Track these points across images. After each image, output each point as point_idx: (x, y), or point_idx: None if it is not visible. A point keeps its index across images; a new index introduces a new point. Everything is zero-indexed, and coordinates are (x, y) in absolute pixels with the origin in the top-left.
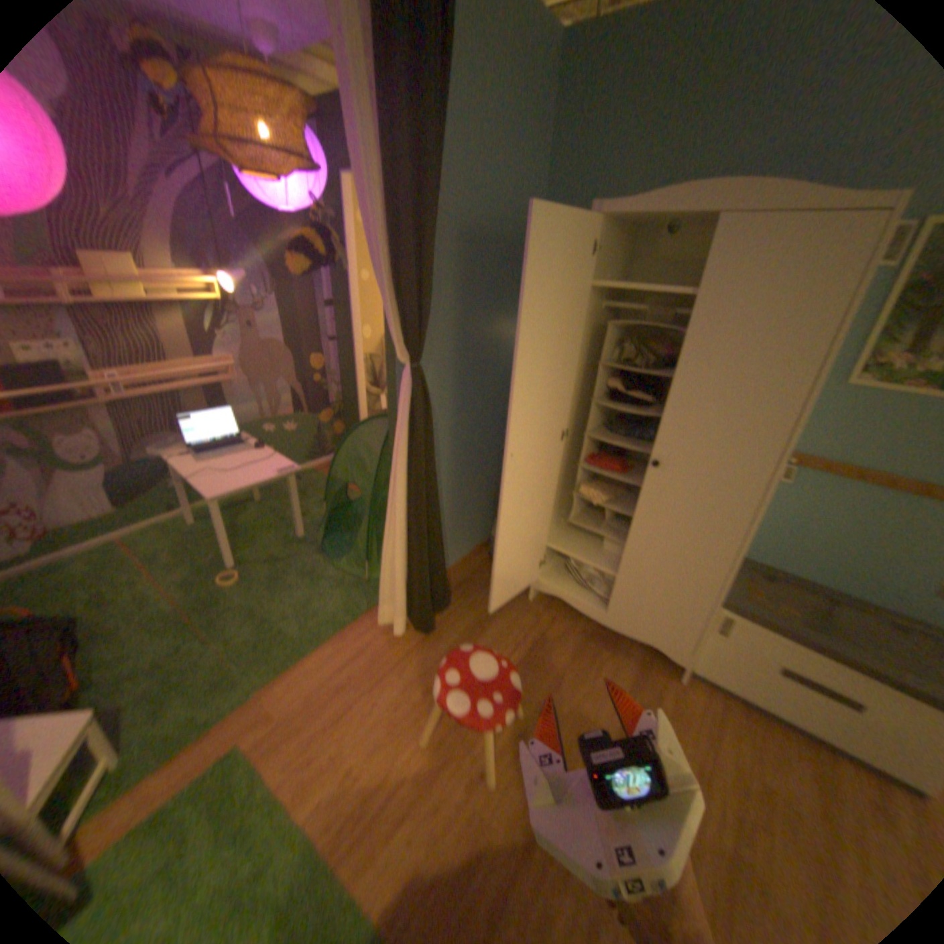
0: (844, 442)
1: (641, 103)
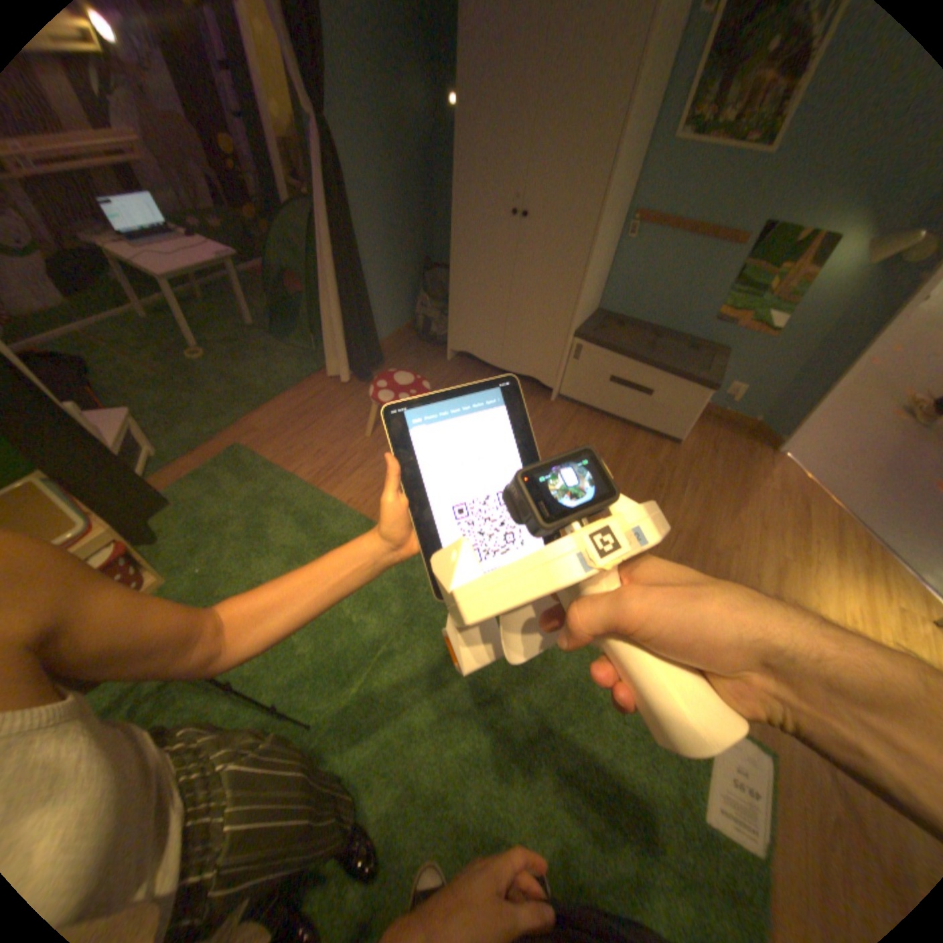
0: (669, 196)
1: None
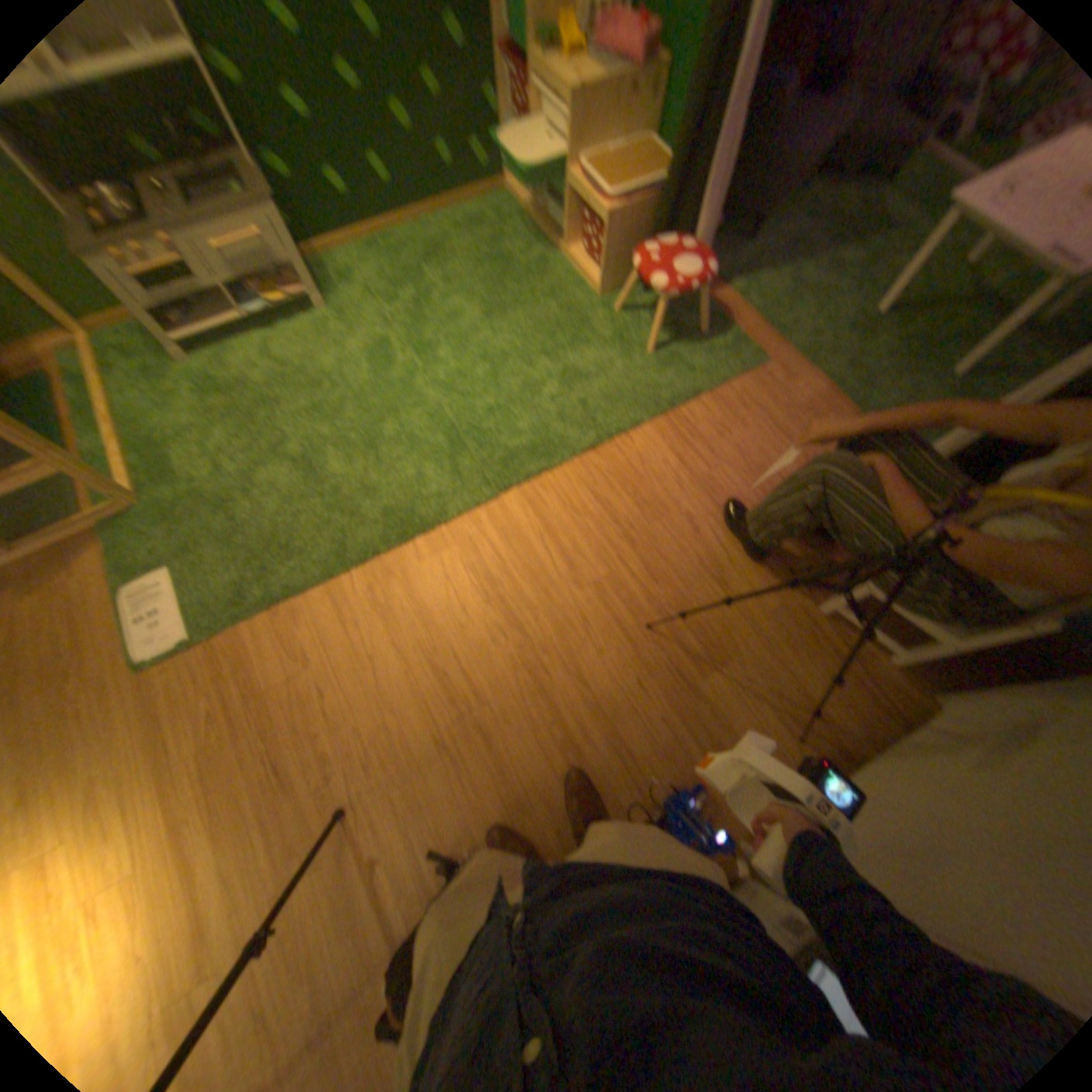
0: None
1: None
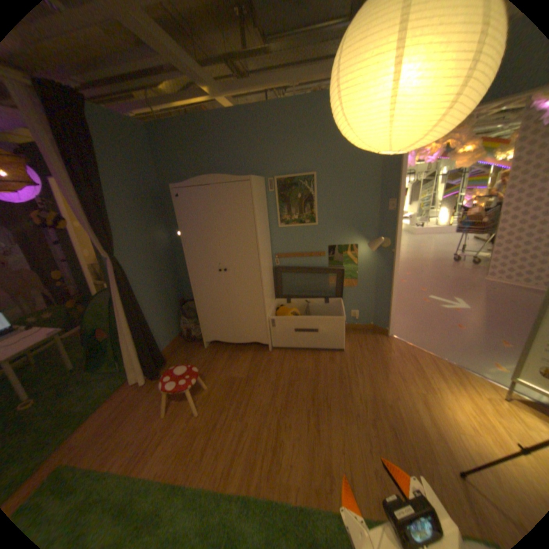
0: (286, 246)
1: (181, 147)
